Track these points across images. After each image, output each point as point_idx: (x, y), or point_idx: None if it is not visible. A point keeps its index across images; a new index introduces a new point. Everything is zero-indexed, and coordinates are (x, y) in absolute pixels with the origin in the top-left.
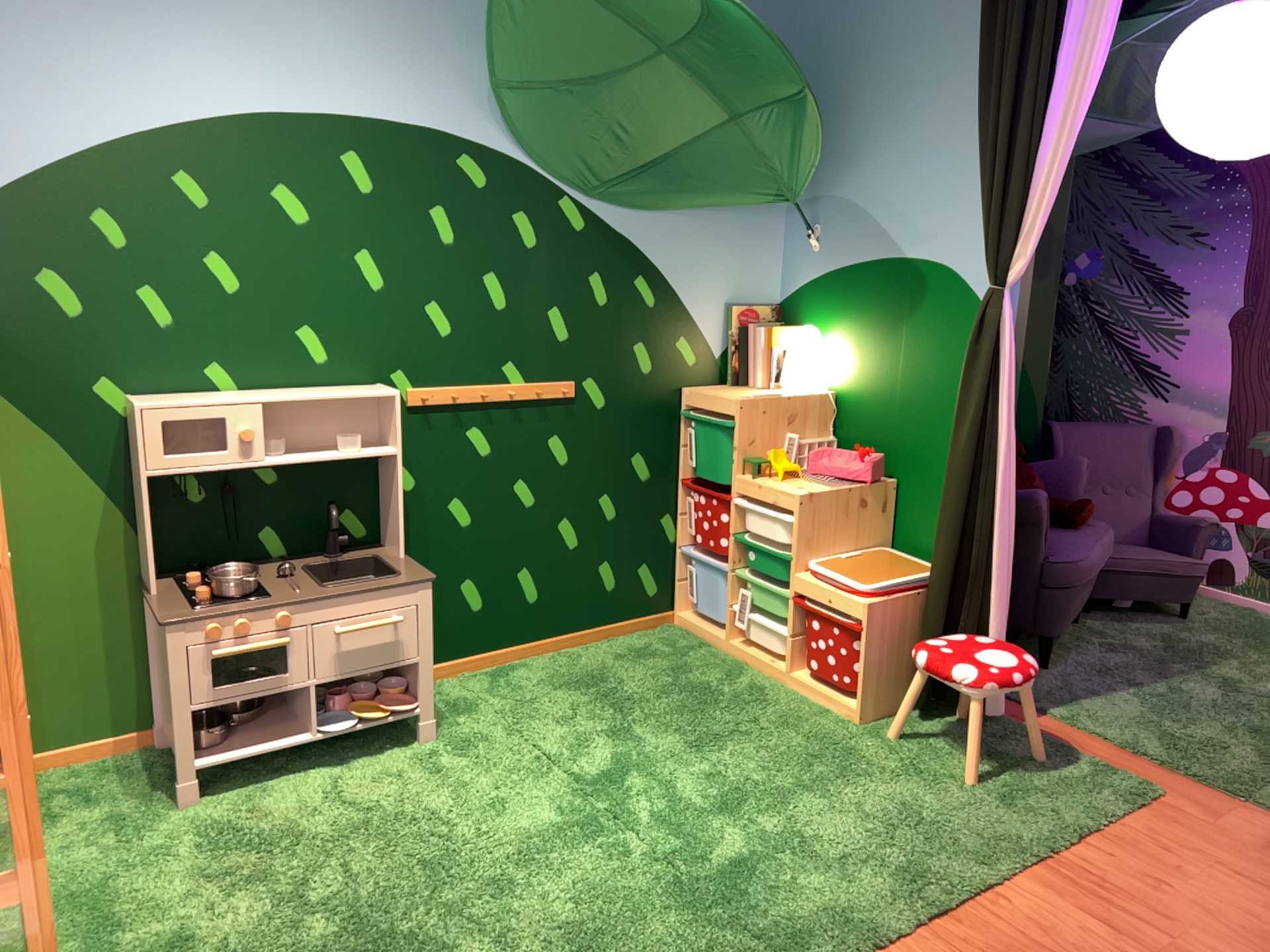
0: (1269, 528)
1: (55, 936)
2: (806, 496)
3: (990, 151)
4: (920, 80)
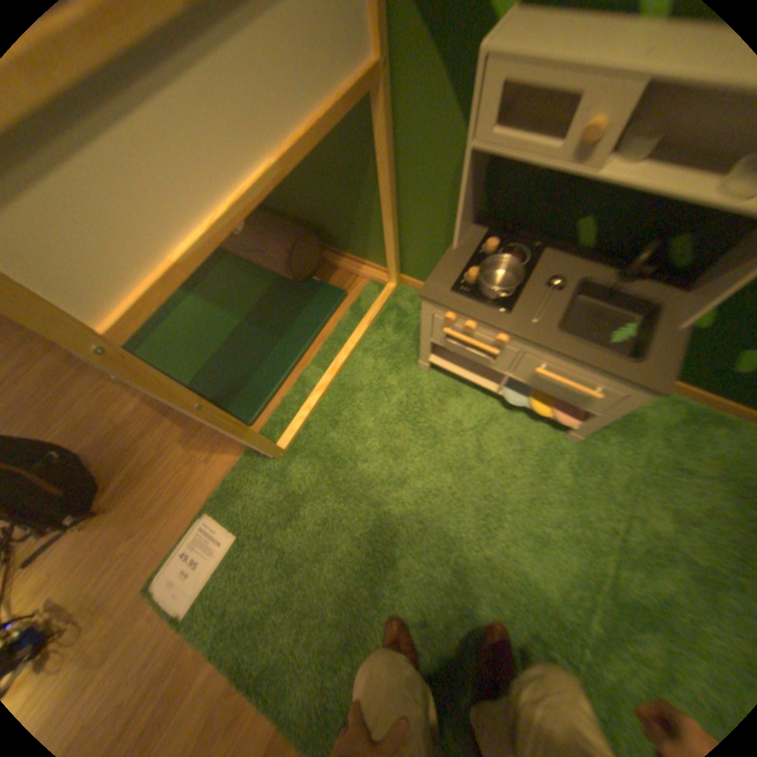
0: None
1: (319, 407)
2: None
3: None
4: None
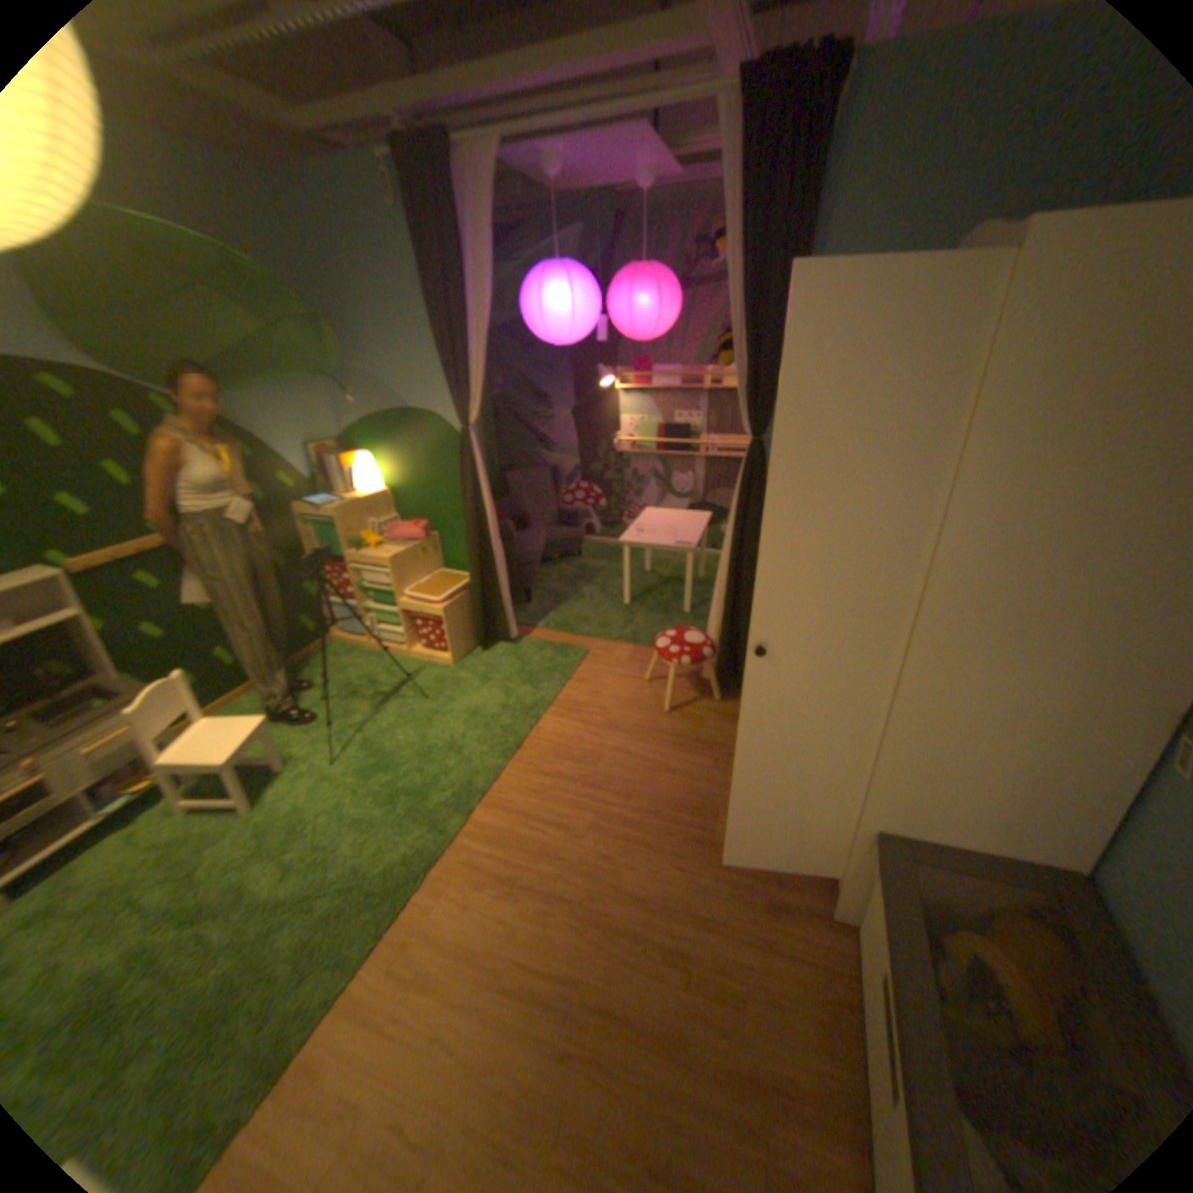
0: (606, 507)
1: None
2: (393, 559)
3: (444, 351)
4: (390, 299)
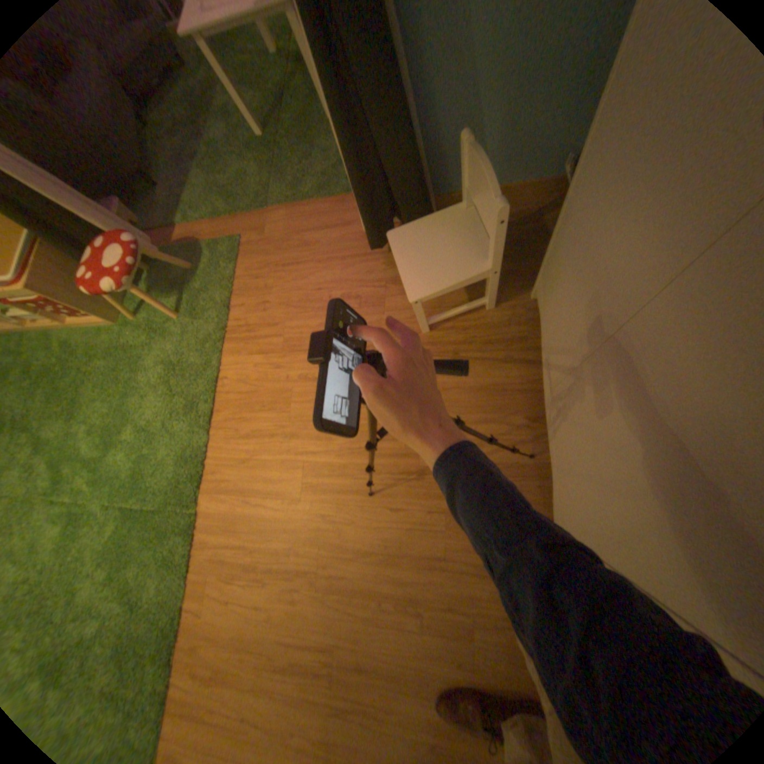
0: None
1: None
2: None
3: None
4: None
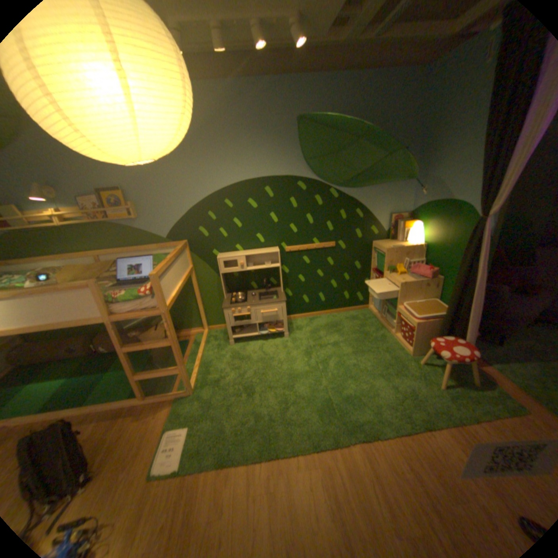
0: None
1: (198, 373)
2: (403, 283)
3: (487, 162)
4: (467, 128)
